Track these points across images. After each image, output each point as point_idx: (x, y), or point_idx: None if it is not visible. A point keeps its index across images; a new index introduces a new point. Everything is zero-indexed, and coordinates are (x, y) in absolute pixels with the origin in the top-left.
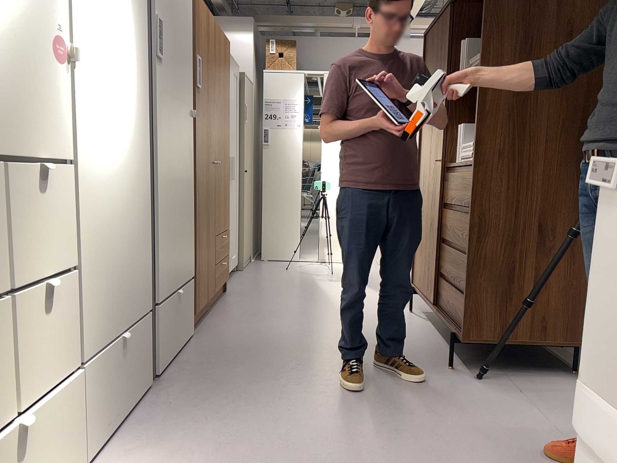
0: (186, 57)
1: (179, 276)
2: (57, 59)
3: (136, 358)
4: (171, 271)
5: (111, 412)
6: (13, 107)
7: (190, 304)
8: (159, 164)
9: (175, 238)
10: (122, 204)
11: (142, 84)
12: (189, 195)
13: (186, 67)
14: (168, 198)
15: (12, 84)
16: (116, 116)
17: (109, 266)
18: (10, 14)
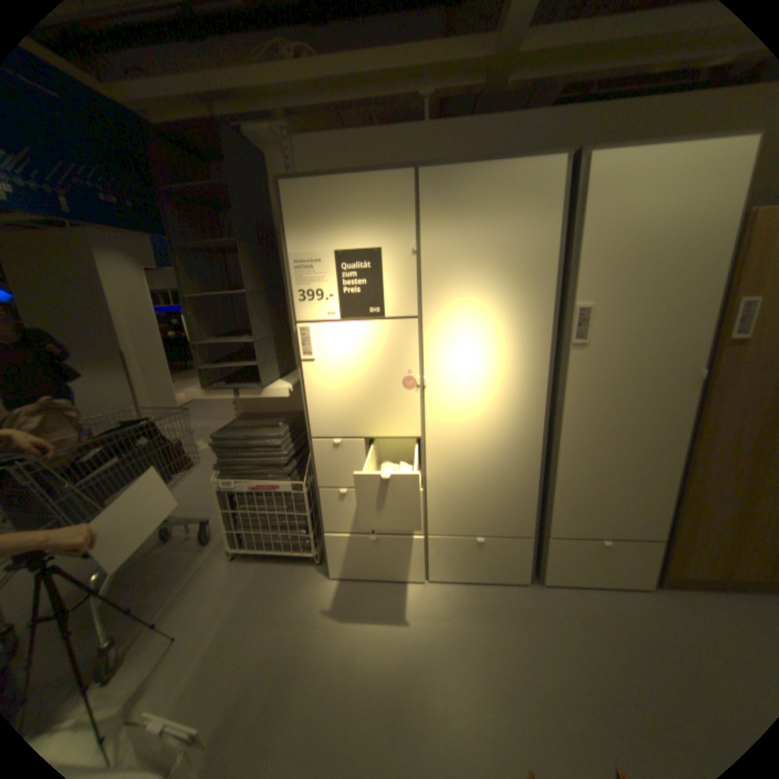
0: (691, 313)
1: (613, 531)
2: (412, 388)
3: (503, 558)
4: (592, 522)
5: (460, 571)
6: (377, 417)
7: (648, 563)
8: (571, 434)
9: (607, 497)
10: (489, 462)
11: (538, 375)
12: (670, 462)
13: (689, 326)
14: (593, 462)
15: (376, 408)
16: (485, 406)
17: (465, 495)
18: (374, 379)
